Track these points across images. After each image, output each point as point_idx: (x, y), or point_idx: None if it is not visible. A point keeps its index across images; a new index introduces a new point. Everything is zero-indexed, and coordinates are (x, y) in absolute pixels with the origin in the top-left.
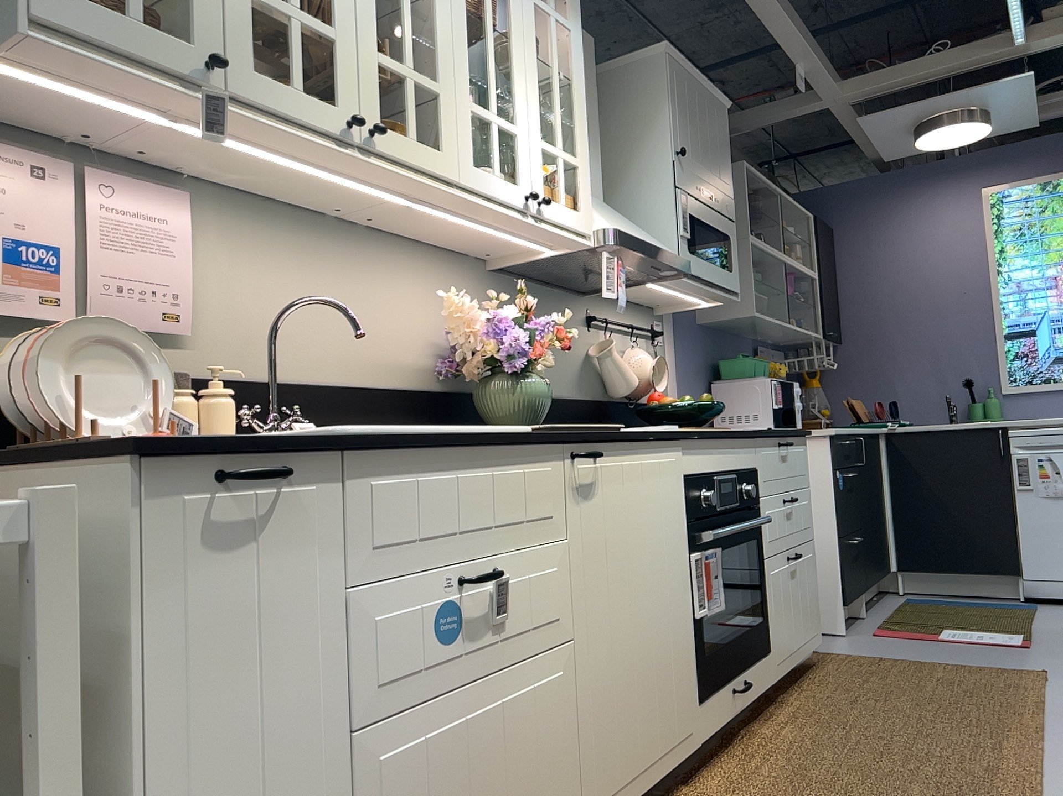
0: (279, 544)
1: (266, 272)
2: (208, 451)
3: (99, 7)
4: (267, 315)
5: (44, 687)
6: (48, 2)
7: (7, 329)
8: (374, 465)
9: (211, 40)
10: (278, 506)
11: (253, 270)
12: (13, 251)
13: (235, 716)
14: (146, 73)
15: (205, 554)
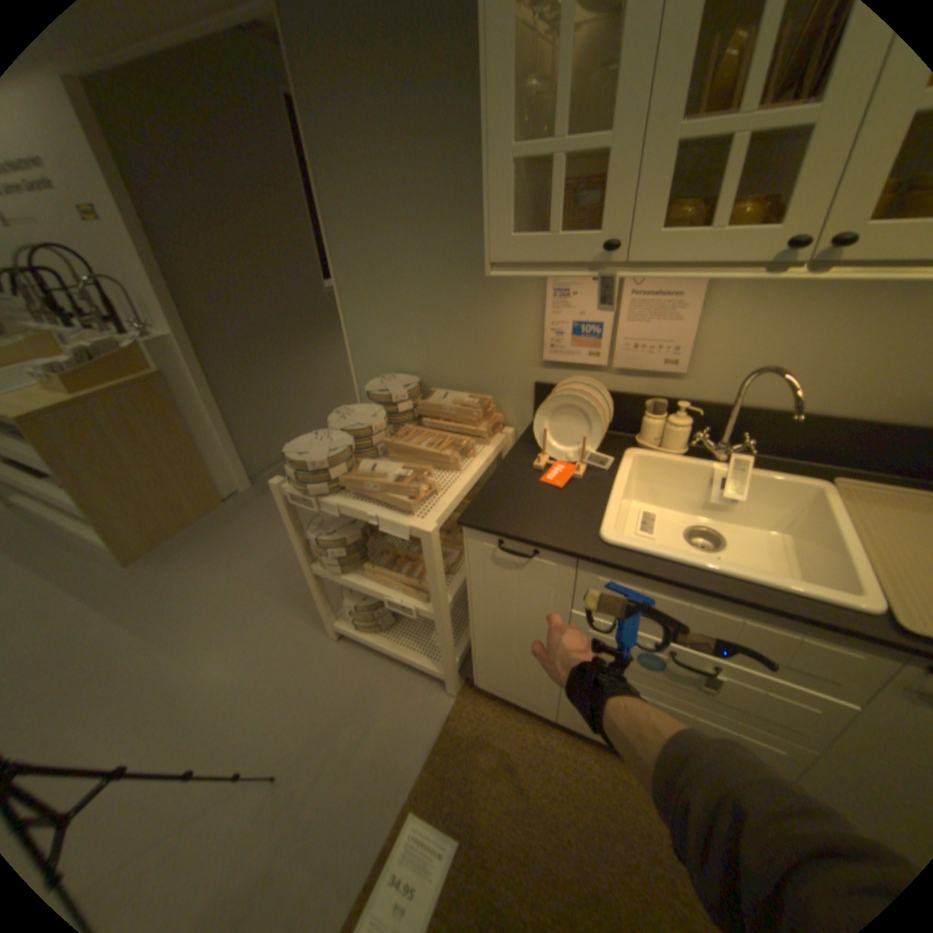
0: (534, 578)
1: (787, 317)
2: (494, 535)
3: (532, 236)
4: (774, 355)
5: (432, 578)
6: (502, 250)
7: (576, 367)
8: (608, 572)
9: (621, 219)
10: (534, 565)
11: (771, 317)
12: (578, 328)
13: (509, 617)
14: (564, 270)
15: (496, 566)
